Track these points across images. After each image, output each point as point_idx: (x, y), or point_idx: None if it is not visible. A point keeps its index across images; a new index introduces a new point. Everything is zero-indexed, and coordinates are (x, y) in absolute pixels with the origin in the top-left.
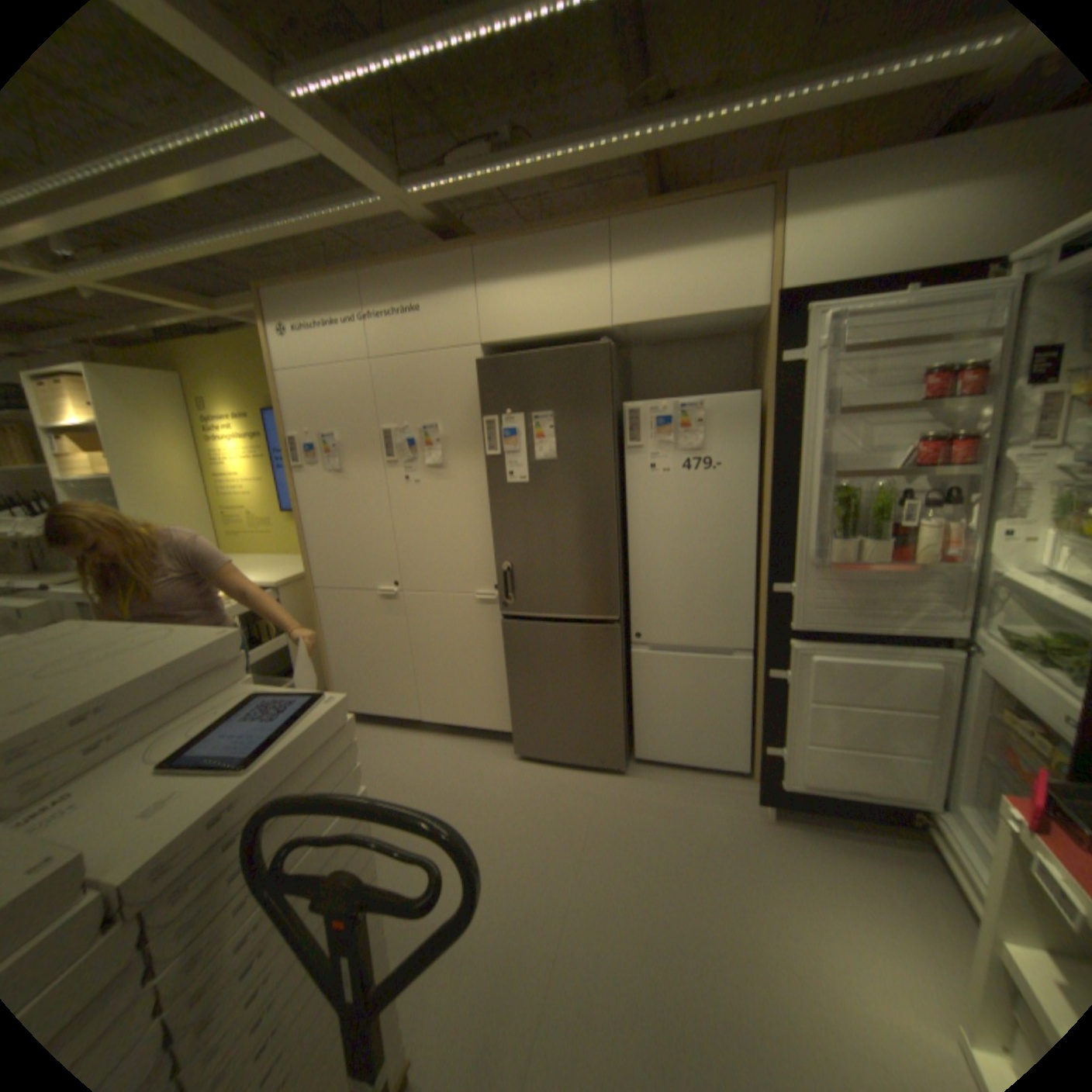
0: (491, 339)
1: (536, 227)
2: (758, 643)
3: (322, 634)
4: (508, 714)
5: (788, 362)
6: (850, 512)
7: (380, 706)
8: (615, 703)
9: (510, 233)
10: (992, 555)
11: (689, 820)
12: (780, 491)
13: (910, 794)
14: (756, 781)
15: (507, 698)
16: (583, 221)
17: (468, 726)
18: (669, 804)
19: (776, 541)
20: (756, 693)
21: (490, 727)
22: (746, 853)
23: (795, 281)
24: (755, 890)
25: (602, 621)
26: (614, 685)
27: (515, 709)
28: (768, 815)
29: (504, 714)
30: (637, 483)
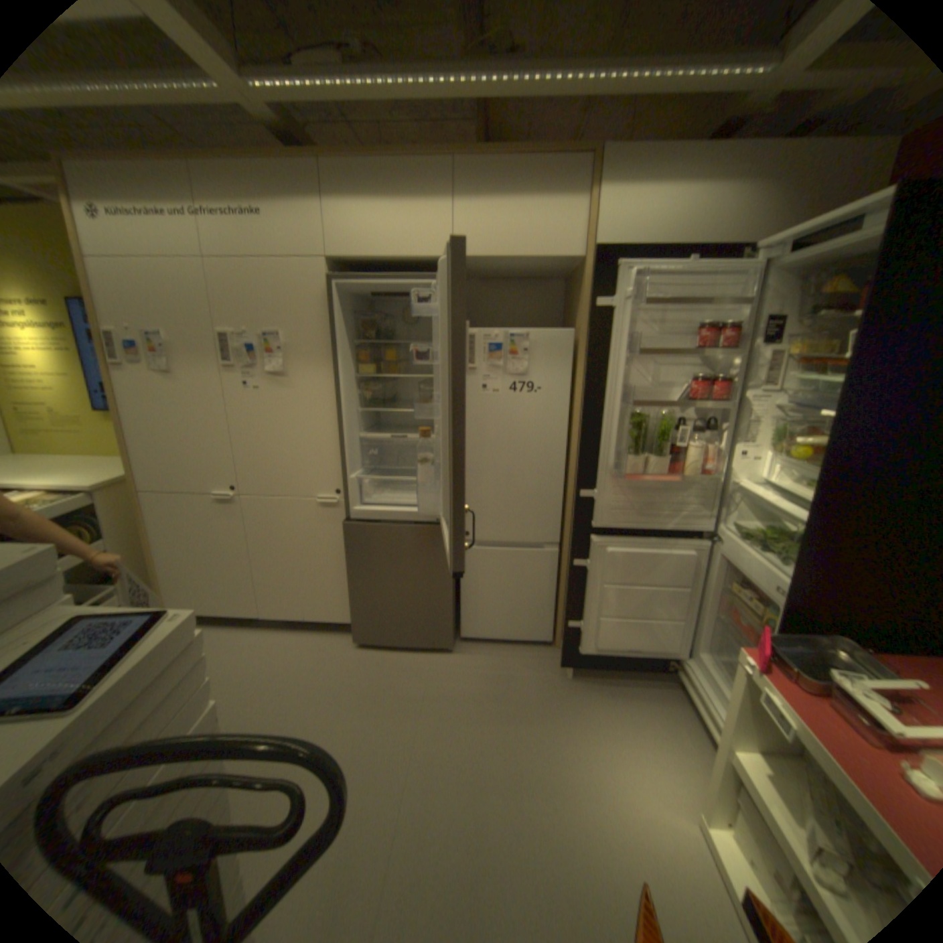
0: (336, 253)
1: (384, 150)
2: (563, 537)
3: (147, 539)
4: (347, 607)
5: (600, 307)
6: (640, 434)
7: (214, 608)
8: (445, 592)
9: (358, 150)
10: (730, 470)
11: (506, 685)
12: (587, 414)
13: (668, 648)
14: (556, 647)
15: (346, 592)
16: (429, 152)
17: (307, 621)
18: (489, 674)
19: (582, 455)
20: (559, 577)
21: (329, 619)
22: (550, 707)
23: (606, 239)
24: (558, 736)
25: (436, 522)
26: (445, 577)
27: (354, 603)
28: (566, 674)
29: (342, 607)
30: (470, 401)
